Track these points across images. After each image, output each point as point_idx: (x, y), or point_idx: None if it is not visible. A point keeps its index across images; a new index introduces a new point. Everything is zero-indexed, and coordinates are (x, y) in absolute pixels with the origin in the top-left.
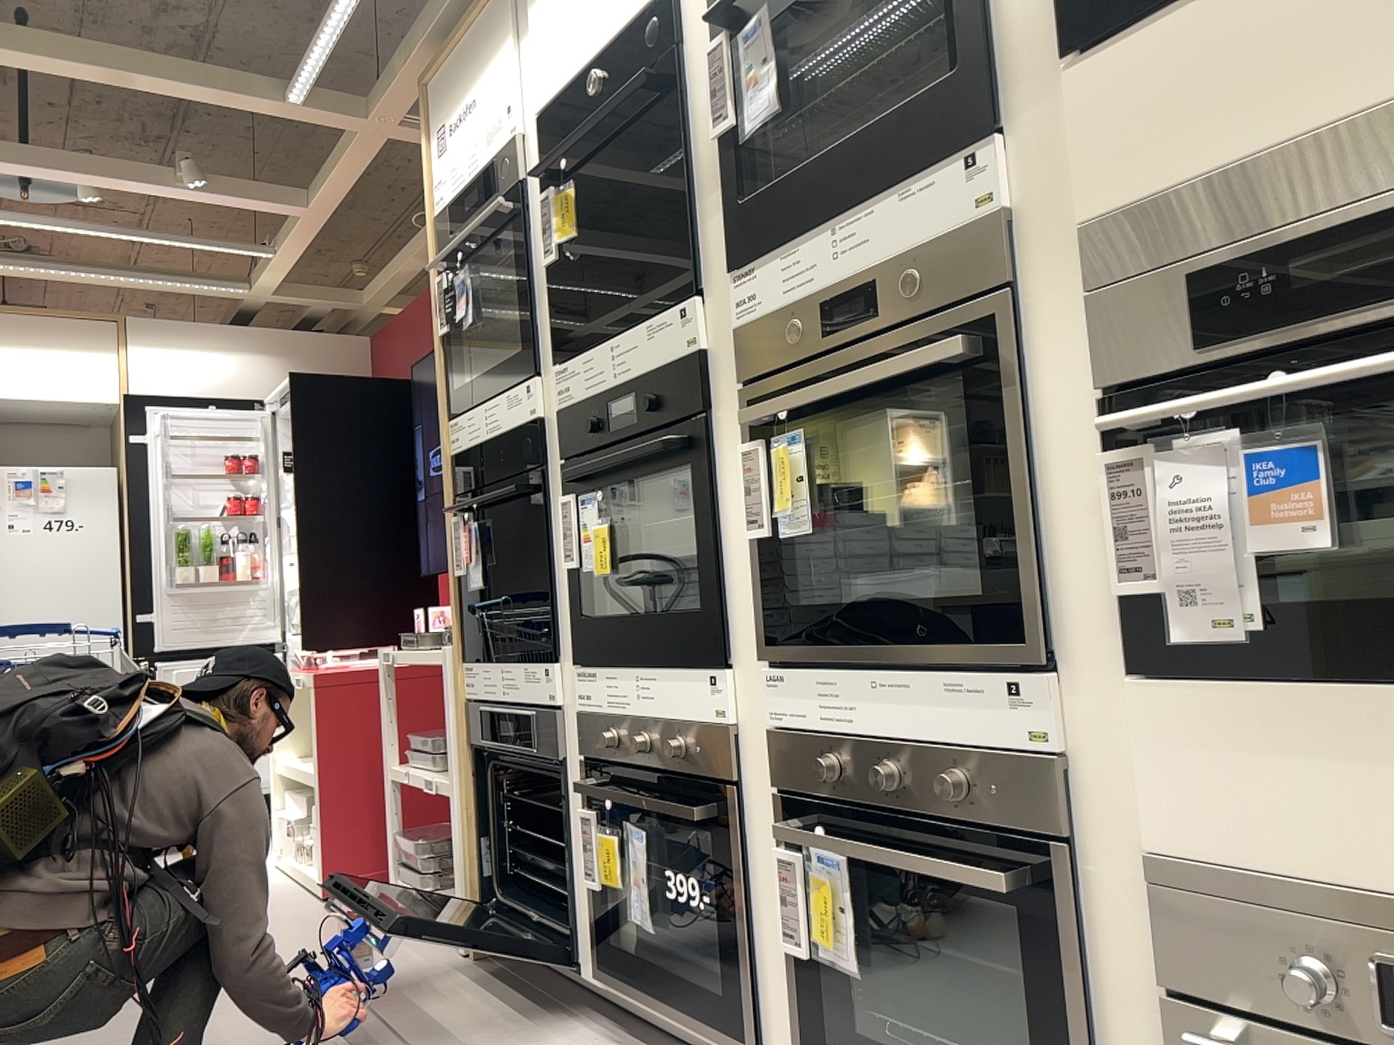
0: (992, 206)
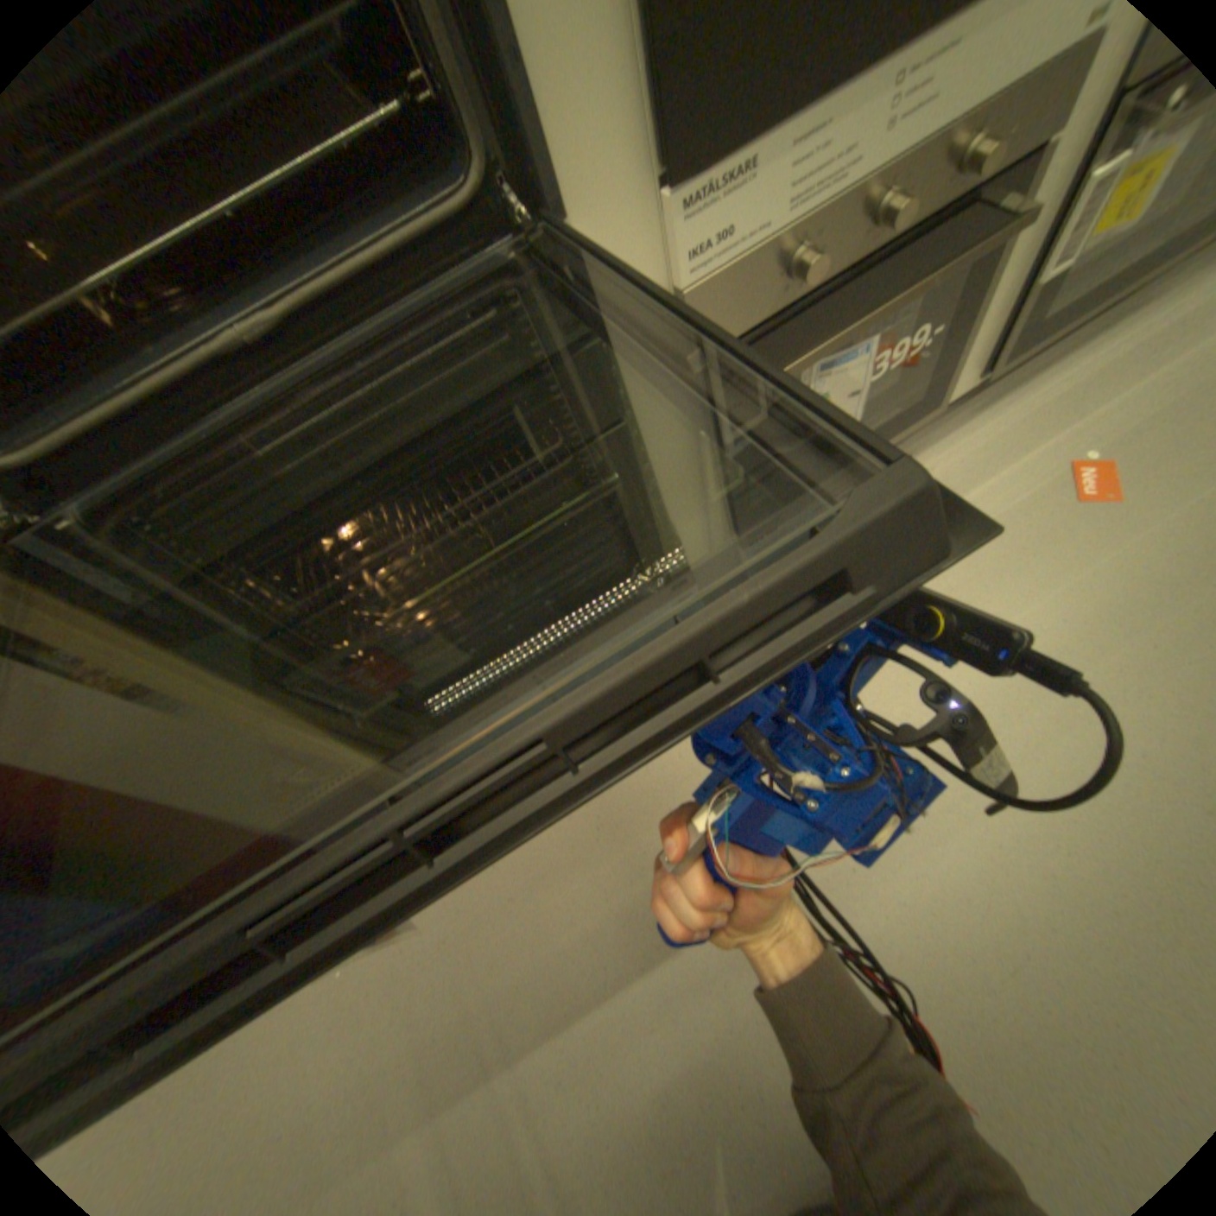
0: None
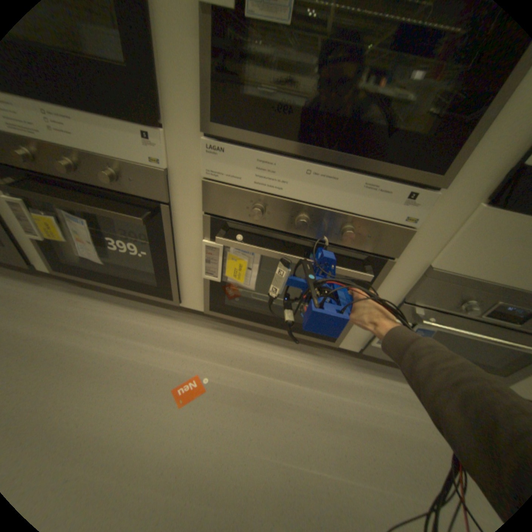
0: None
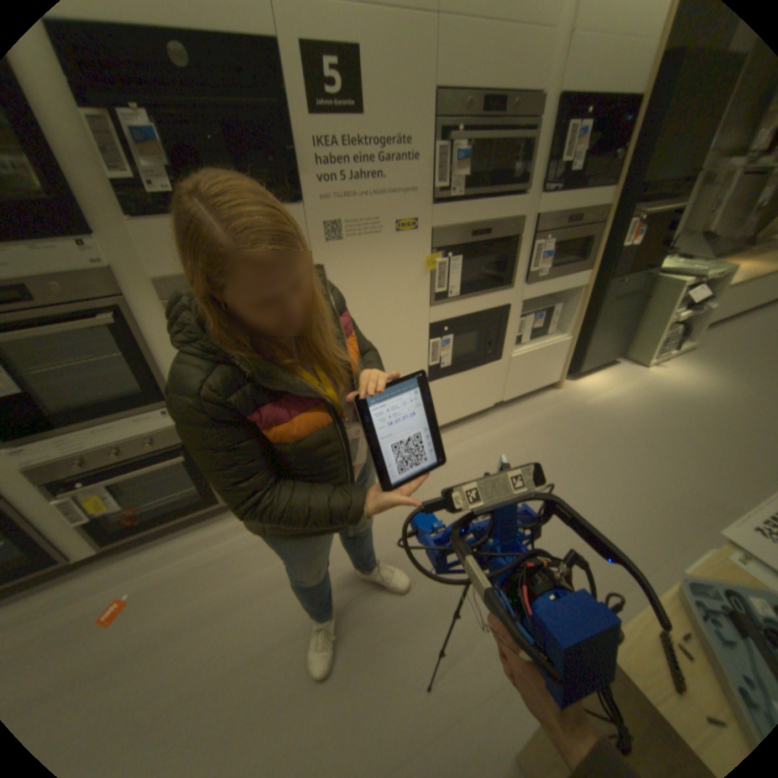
0: (101, 265)
